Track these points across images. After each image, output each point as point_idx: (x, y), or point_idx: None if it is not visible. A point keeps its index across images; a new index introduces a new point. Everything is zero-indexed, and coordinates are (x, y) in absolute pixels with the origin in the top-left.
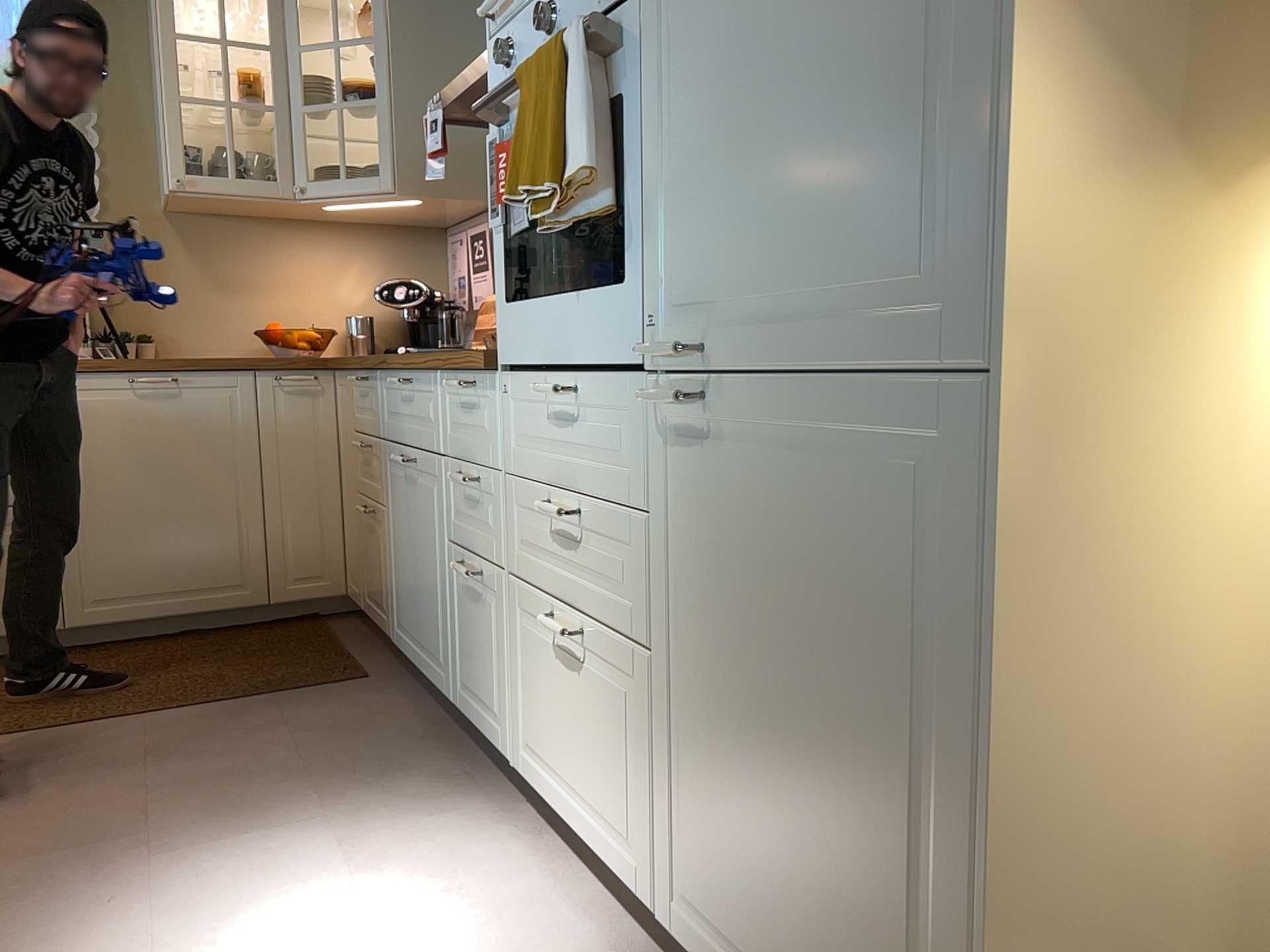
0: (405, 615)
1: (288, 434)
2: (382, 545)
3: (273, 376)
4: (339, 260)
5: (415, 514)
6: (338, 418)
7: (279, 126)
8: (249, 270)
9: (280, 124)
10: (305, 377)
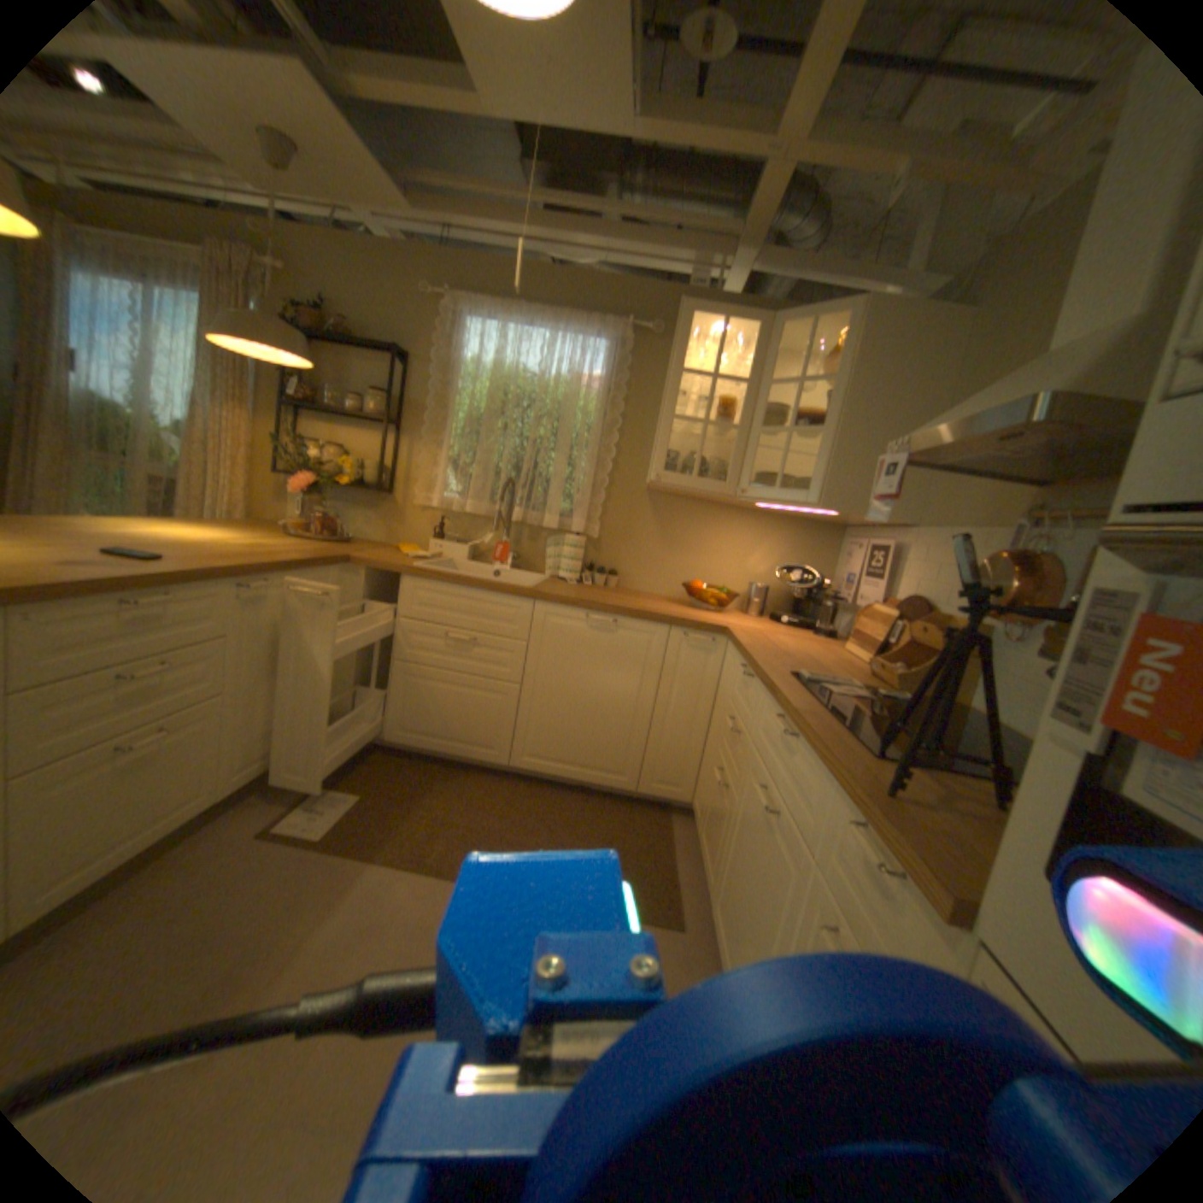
0: (727, 921)
1: (681, 678)
2: (725, 824)
3: (681, 633)
4: (755, 541)
5: (762, 858)
6: (720, 676)
7: (738, 440)
8: (689, 538)
9: (739, 440)
10: (704, 640)
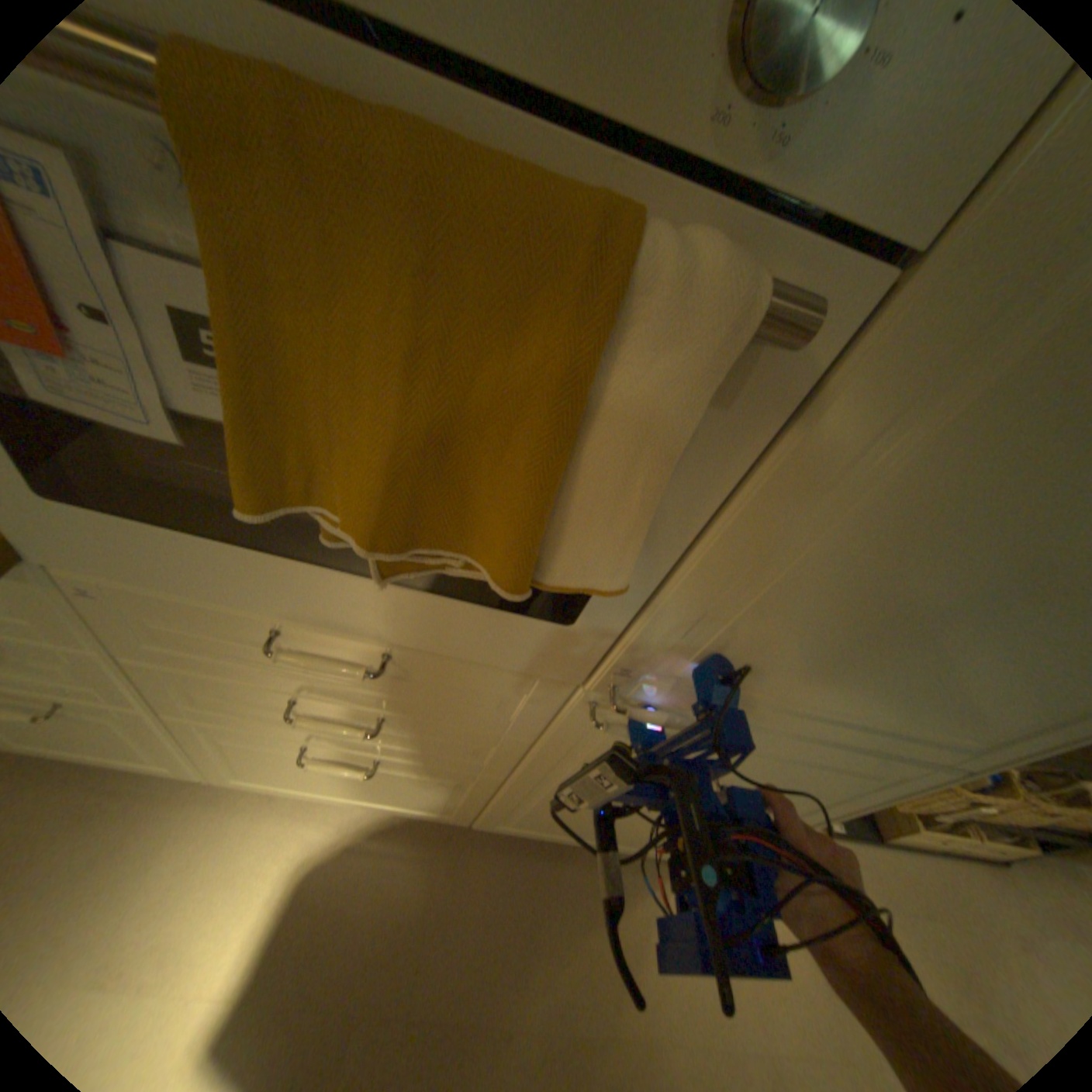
0: None
1: None
2: None
3: None
4: None
5: None
6: None
7: None
8: None
9: None
10: None
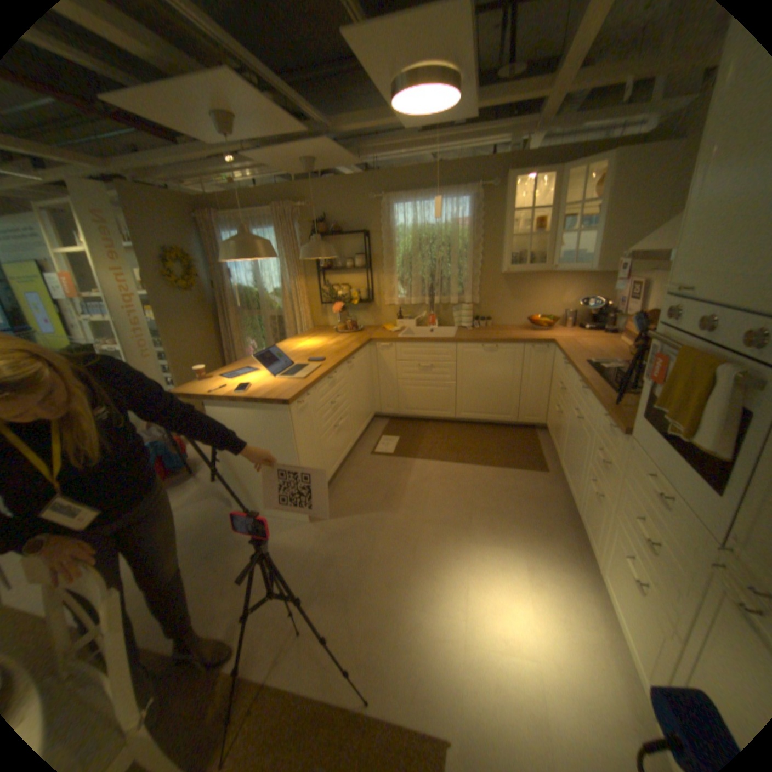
0: (567, 463)
1: (533, 367)
2: (563, 428)
3: (531, 346)
4: (566, 285)
5: (578, 436)
6: (554, 363)
7: (549, 236)
8: (528, 292)
9: (550, 236)
10: (543, 347)
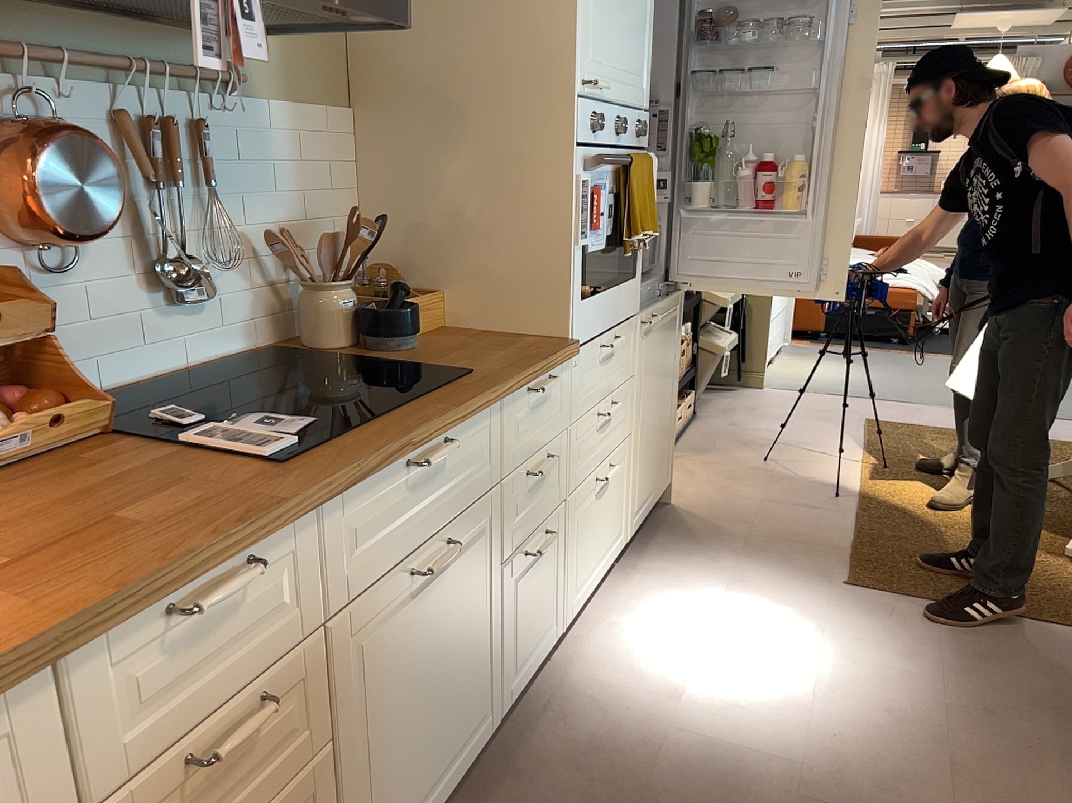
0: (406, 795)
1: None
2: None
3: None
4: None
5: (440, 614)
6: None
7: None
8: None
9: None
10: None
